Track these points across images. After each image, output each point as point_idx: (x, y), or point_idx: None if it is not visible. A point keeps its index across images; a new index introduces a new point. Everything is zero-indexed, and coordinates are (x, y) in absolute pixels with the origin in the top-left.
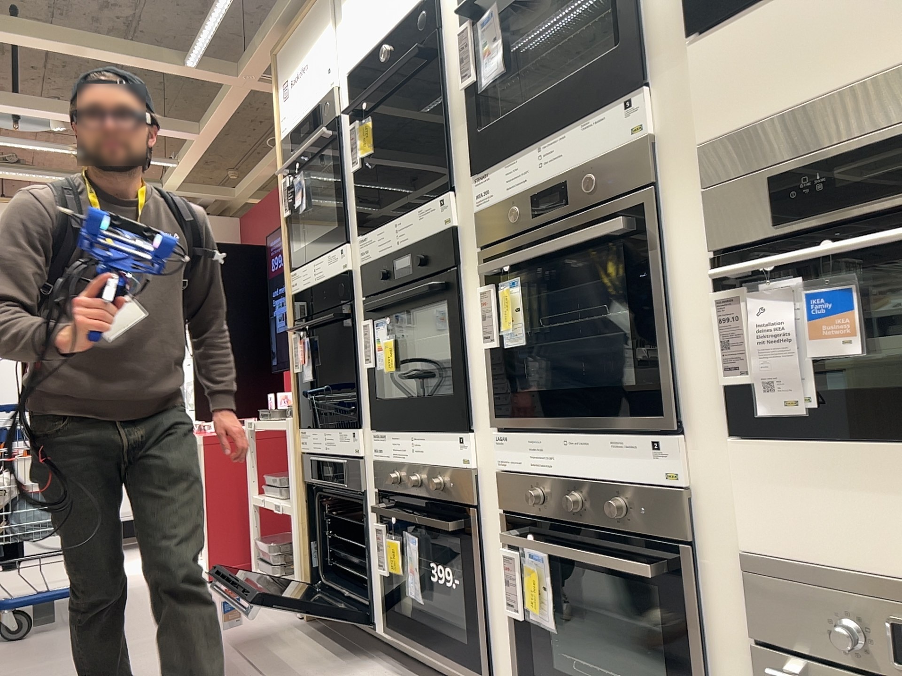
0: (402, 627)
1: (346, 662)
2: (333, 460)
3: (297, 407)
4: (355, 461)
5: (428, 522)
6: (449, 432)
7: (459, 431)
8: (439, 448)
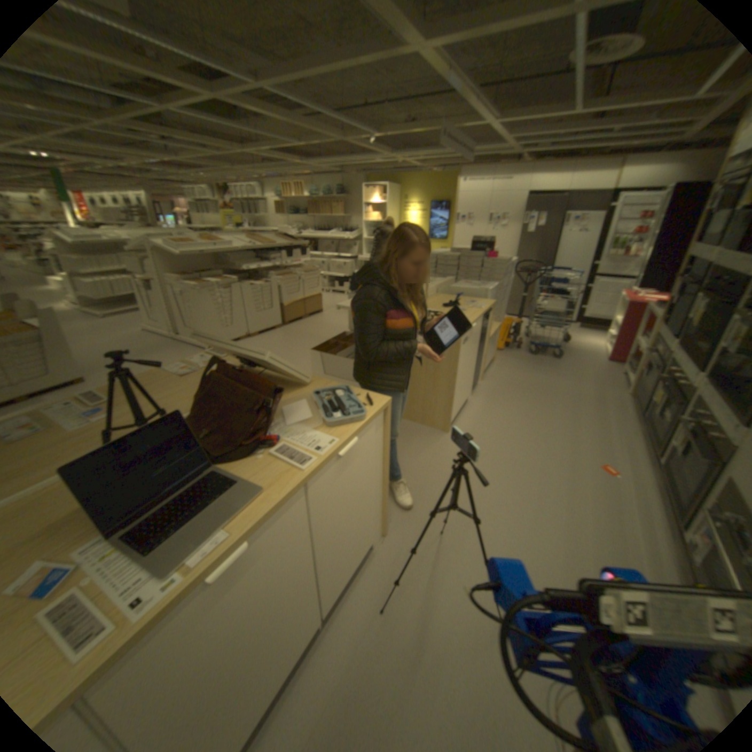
0: (657, 423)
1: (629, 421)
2: (669, 345)
3: (671, 311)
4: (671, 353)
5: (674, 395)
6: (696, 368)
7: (699, 371)
8: (691, 372)
